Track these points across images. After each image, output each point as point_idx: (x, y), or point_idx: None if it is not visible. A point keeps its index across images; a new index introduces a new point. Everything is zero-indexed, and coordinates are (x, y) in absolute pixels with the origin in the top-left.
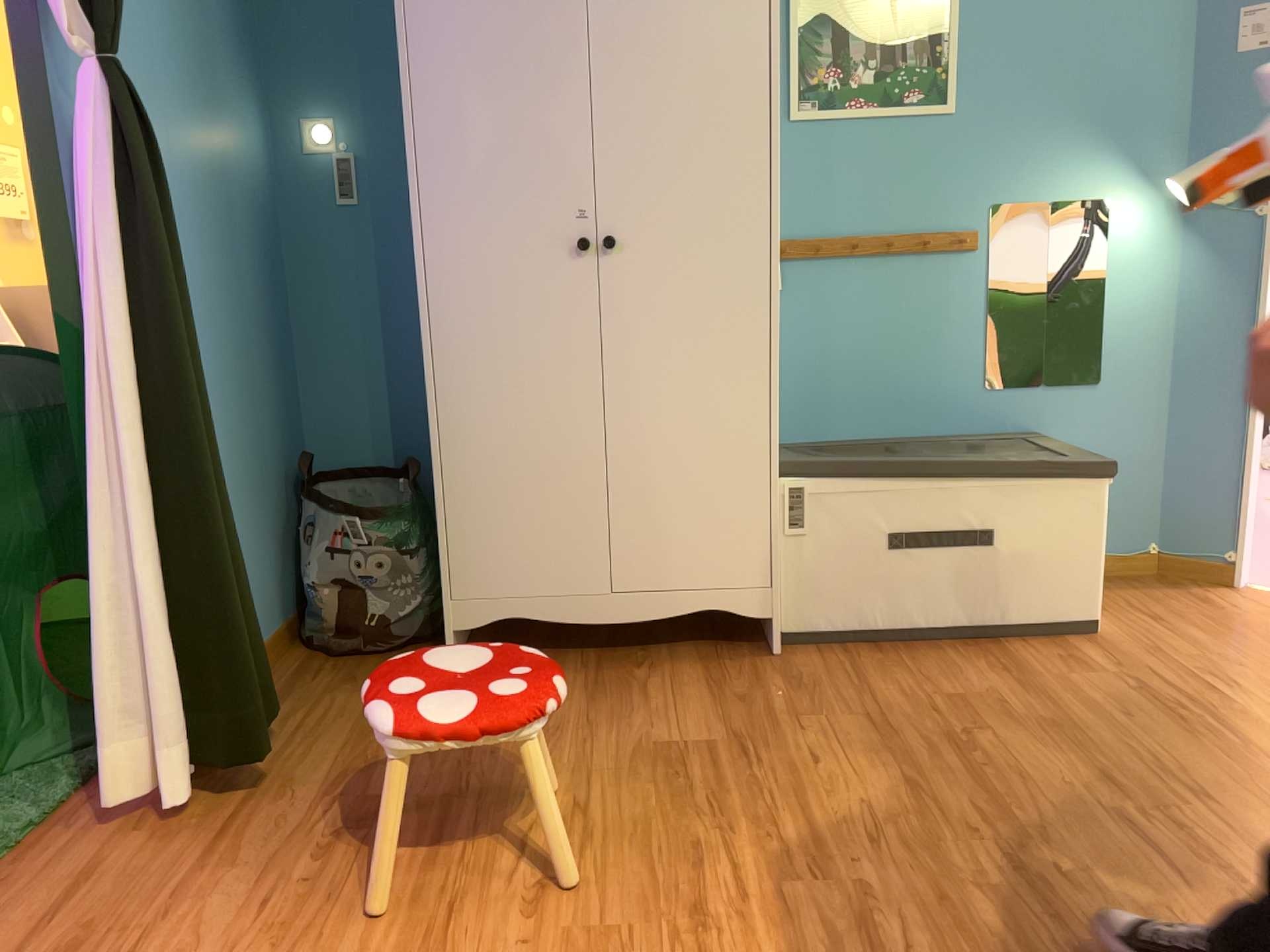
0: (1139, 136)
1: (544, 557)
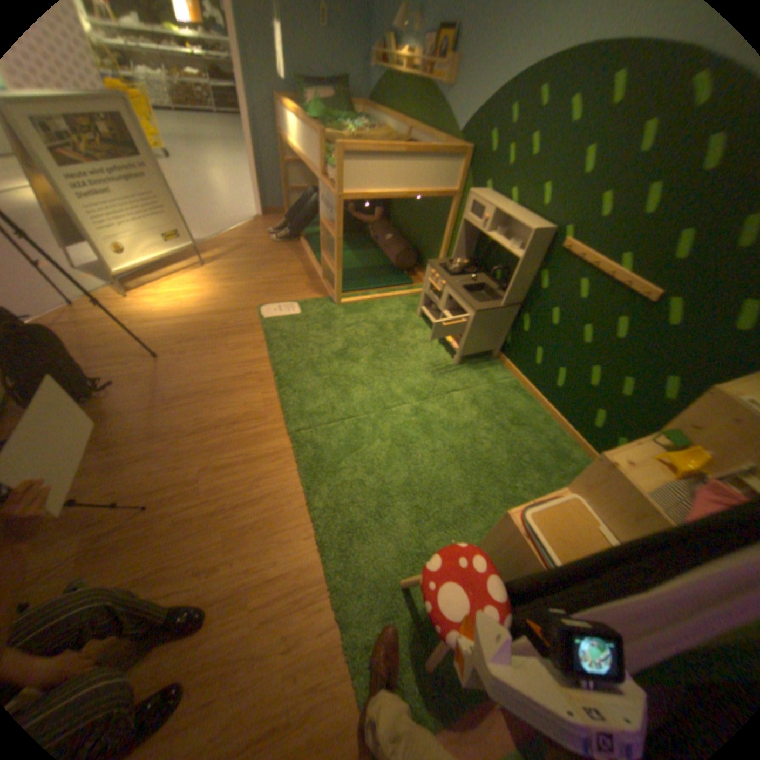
0: None
1: None
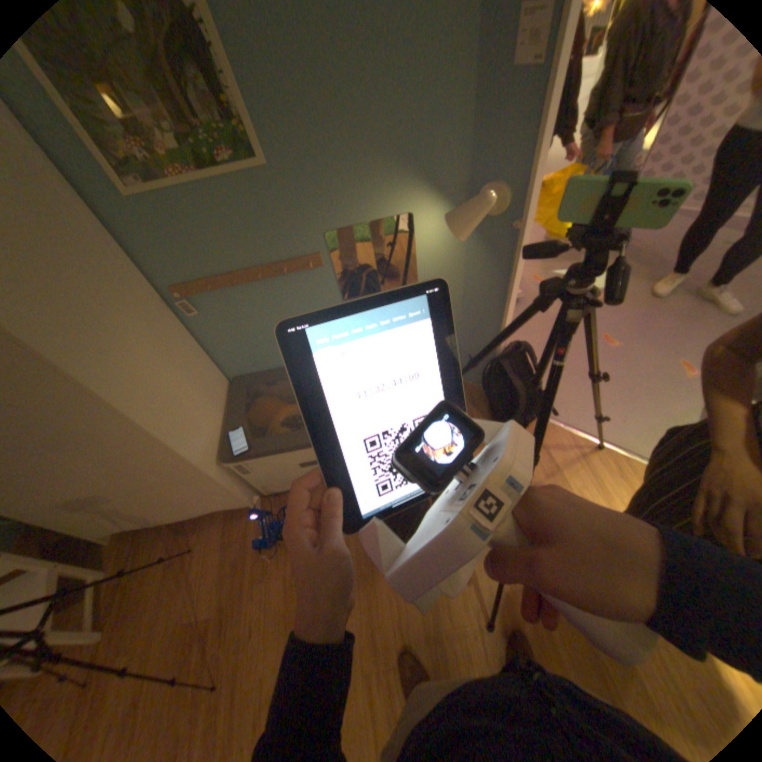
0: (430, 157)
1: (116, 519)
